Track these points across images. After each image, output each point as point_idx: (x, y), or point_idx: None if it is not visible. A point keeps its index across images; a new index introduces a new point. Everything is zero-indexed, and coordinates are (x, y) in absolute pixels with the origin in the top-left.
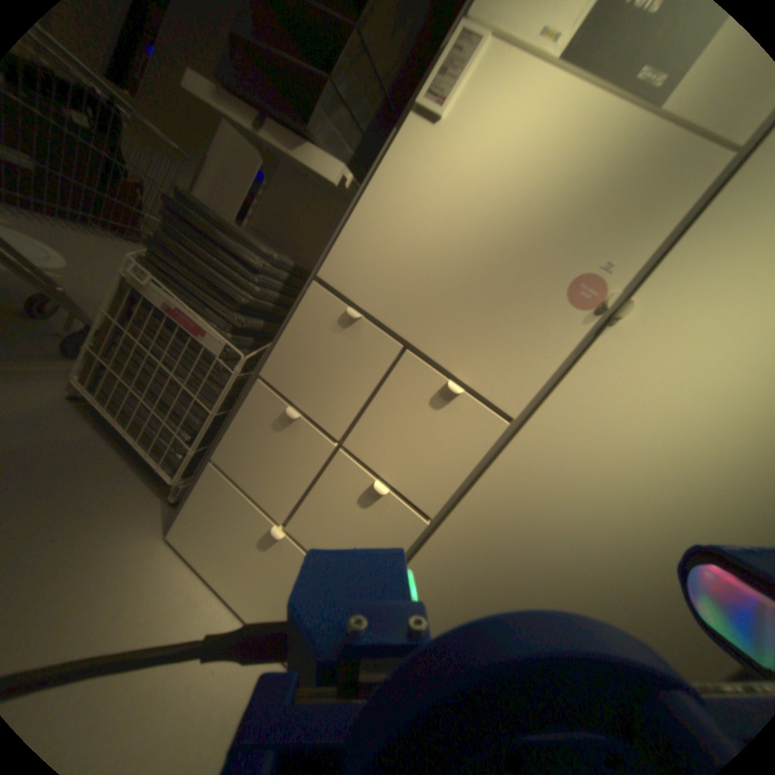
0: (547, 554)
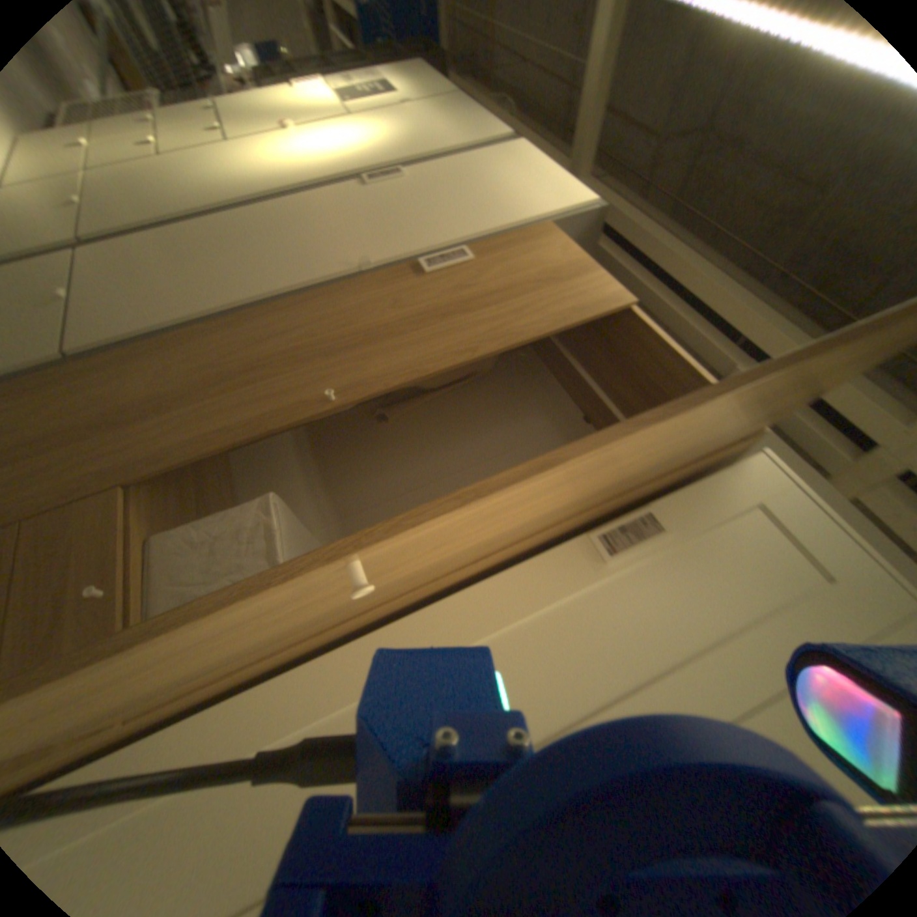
0: (186, 169)
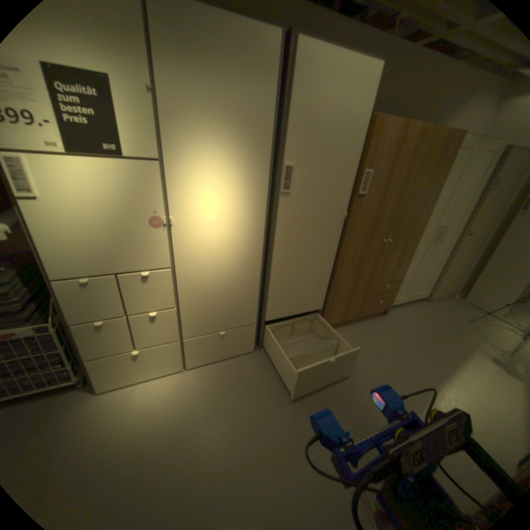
0: (209, 288)
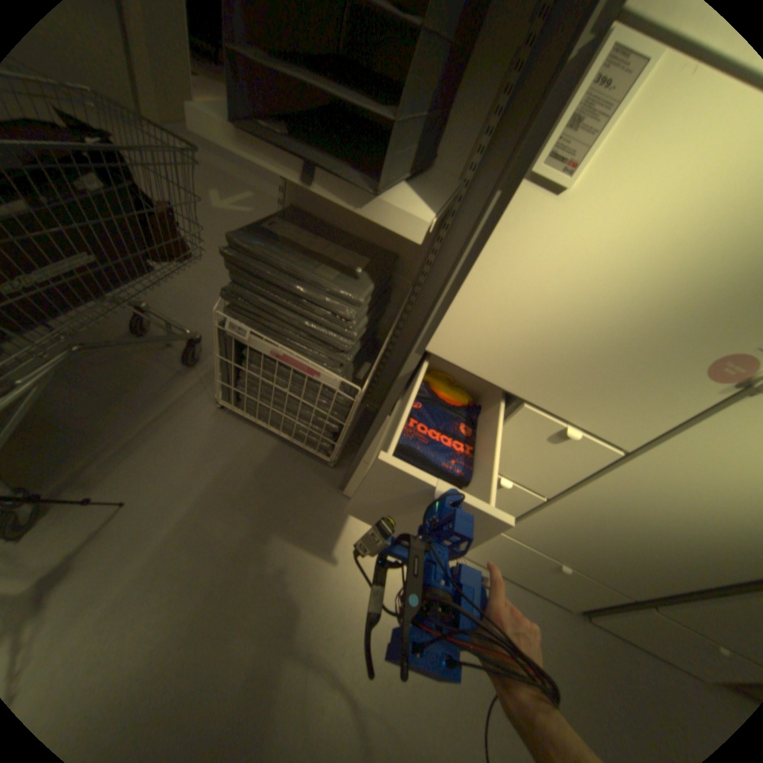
0: (645, 518)
